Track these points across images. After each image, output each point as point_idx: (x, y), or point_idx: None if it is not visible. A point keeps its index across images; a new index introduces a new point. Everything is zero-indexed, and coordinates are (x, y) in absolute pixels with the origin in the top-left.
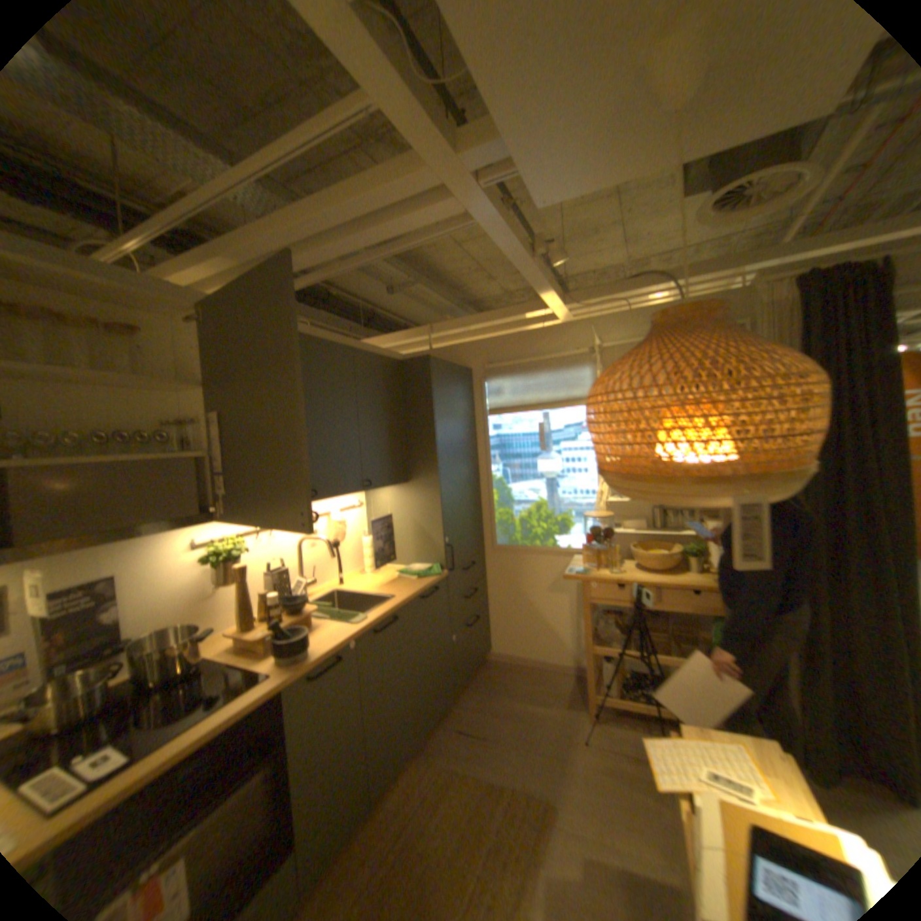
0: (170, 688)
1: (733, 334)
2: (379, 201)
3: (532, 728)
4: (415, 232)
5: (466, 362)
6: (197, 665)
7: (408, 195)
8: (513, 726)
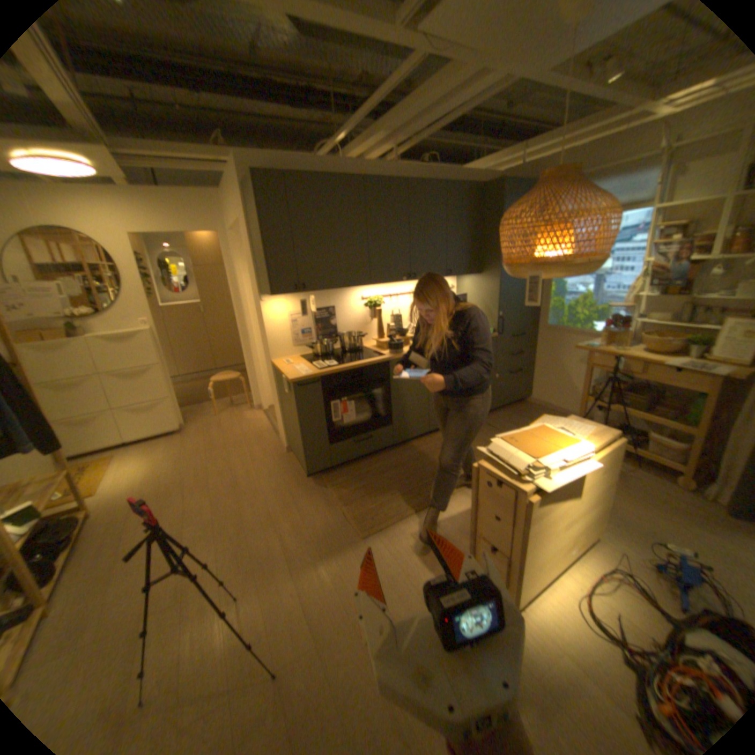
0: (350, 352)
1: (557, 189)
2: (445, 88)
3: None
4: (474, 95)
5: None
6: (361, 348)
7: (461, 80)
8: None
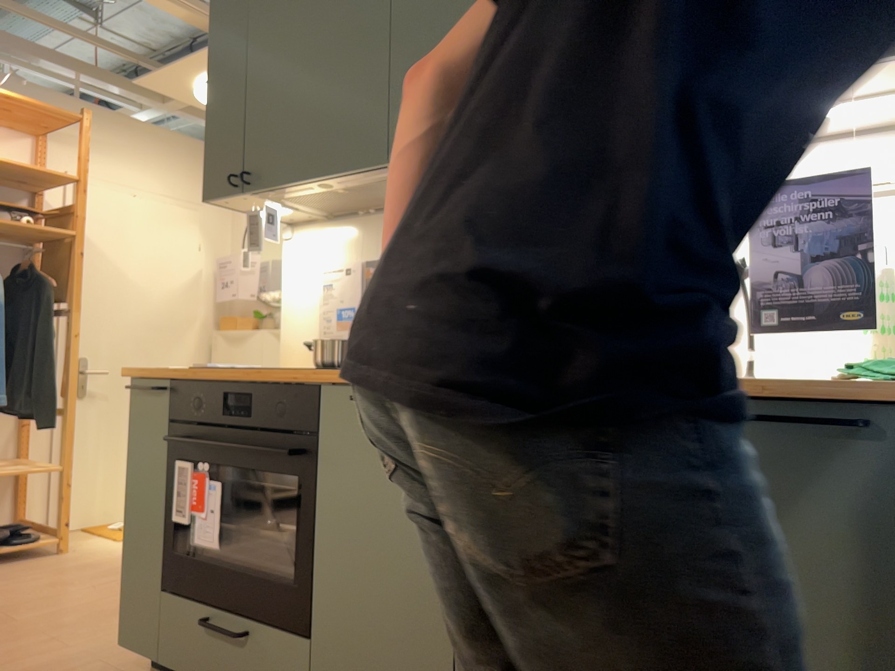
0: None
1: None
2: None
3: None
4: None
5: None
6: None
7: None
8: None
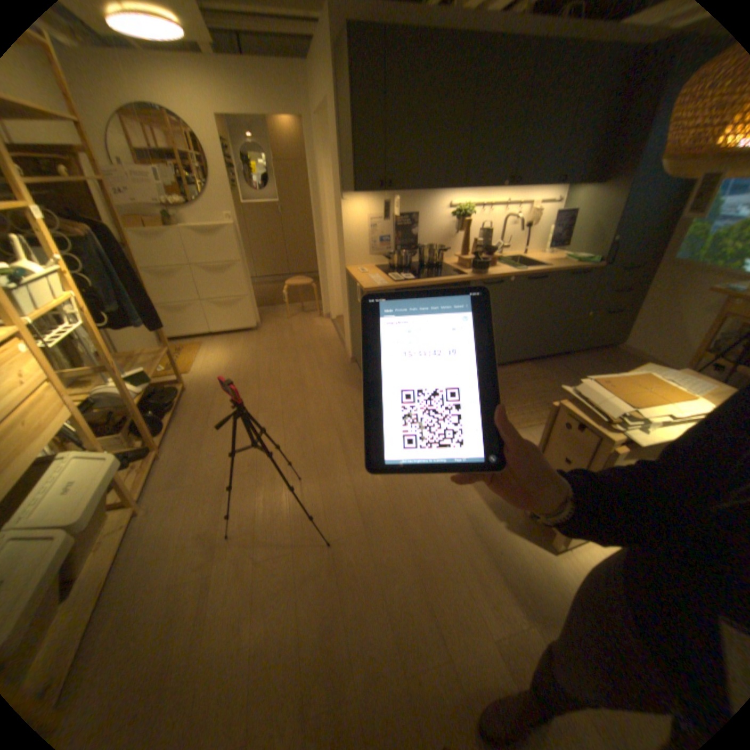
0: (429, 267)
1: None
2: None
3: None
4: None
5: None
6: (440, 264)
7: None
8: None
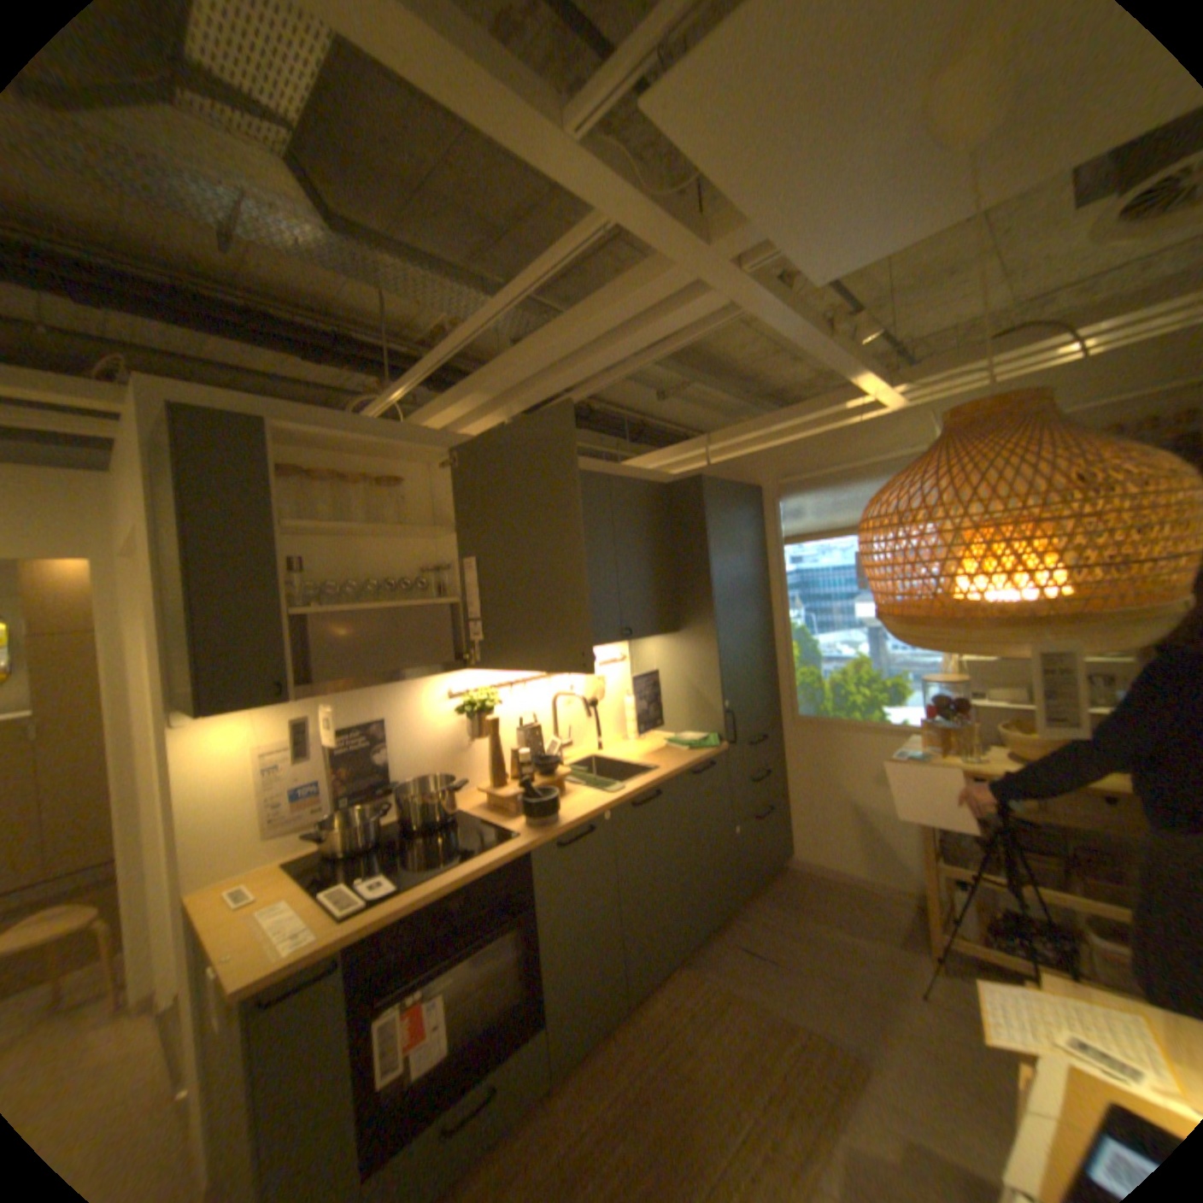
0: (429, 833)
1: (1045, 433)
2: (626, 311)
3: (845, 961)
4: (671, 335)
5: (753, 477)
6: (453, 815)
7: (658, 298)
8: (818, 955)
